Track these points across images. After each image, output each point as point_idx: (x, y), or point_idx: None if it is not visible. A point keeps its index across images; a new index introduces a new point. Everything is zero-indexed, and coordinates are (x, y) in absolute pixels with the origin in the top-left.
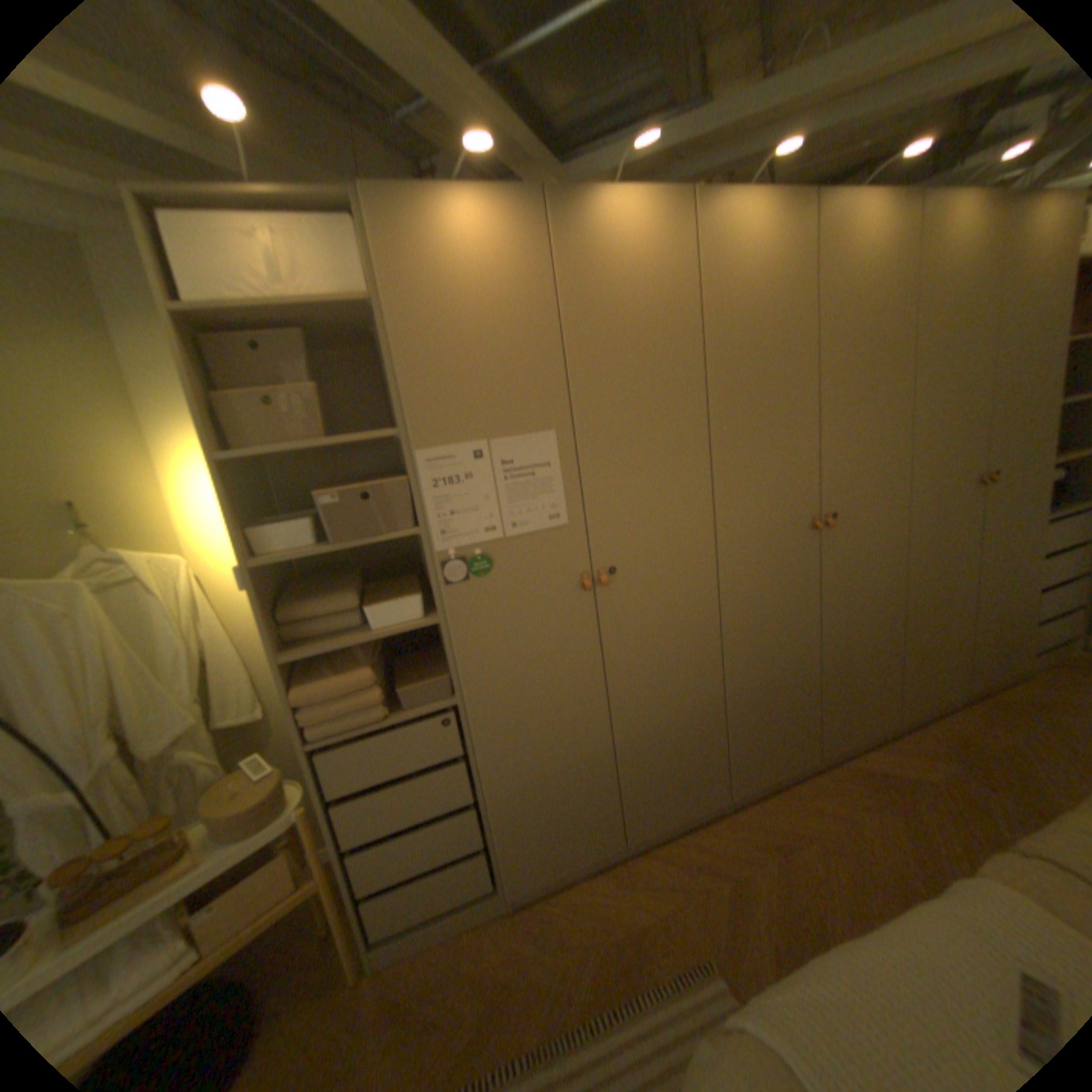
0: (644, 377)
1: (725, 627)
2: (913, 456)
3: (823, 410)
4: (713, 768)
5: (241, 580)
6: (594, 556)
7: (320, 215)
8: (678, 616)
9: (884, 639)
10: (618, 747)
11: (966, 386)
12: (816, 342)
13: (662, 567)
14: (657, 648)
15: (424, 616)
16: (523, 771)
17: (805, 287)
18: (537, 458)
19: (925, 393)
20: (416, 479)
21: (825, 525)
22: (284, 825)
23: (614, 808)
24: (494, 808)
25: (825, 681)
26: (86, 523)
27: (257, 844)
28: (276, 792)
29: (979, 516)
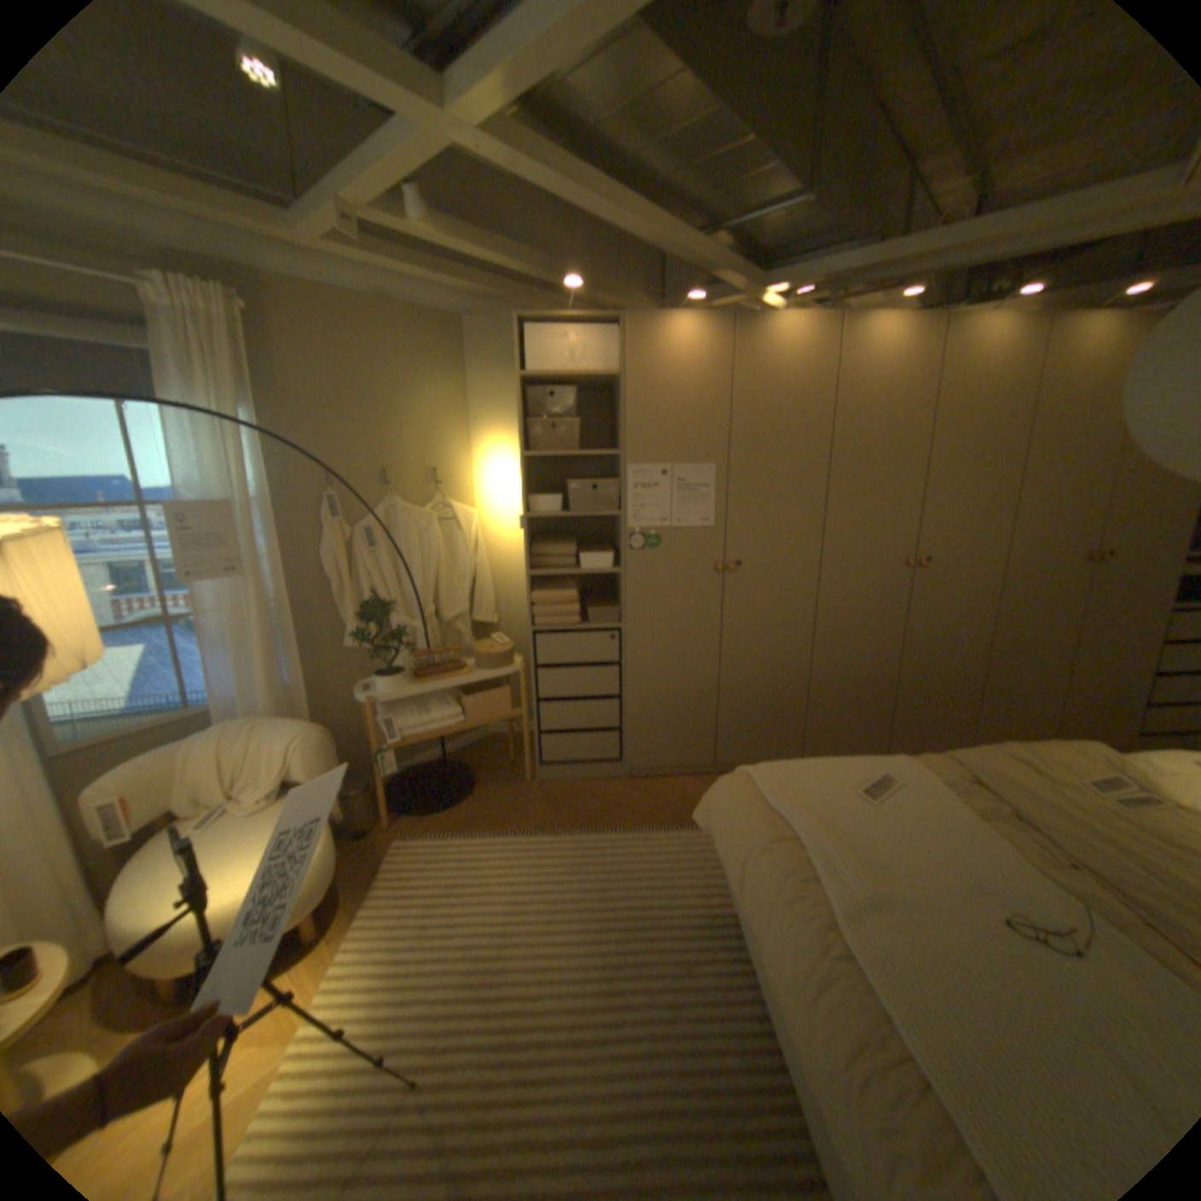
0: (784, 436)
1: (818, 624)
2: (1015, 524)
3: (929, 476)
4: (791, 728)
5: (520, 523)
6: (727, 551)
7: (600, 323)
8: (782, 607)
9: (964, 671)
10: (721, 689)
11: (1083, 473)
12: (932, 423)
13: (775, 569)
14: (762, 626)
15: (611, 568)
16: (653, 683)
17: (932, 381)
18: (700, 480)
19: (1036, 474)
20: (624, 482)
21: (918, 565)
22: (512, 670)
23: (710, 731)
24: (630, 701)
25: (900, 690)
26: (437, 481)
27: (499, 673)
28: (511, 651)
29: (1085, 588)
